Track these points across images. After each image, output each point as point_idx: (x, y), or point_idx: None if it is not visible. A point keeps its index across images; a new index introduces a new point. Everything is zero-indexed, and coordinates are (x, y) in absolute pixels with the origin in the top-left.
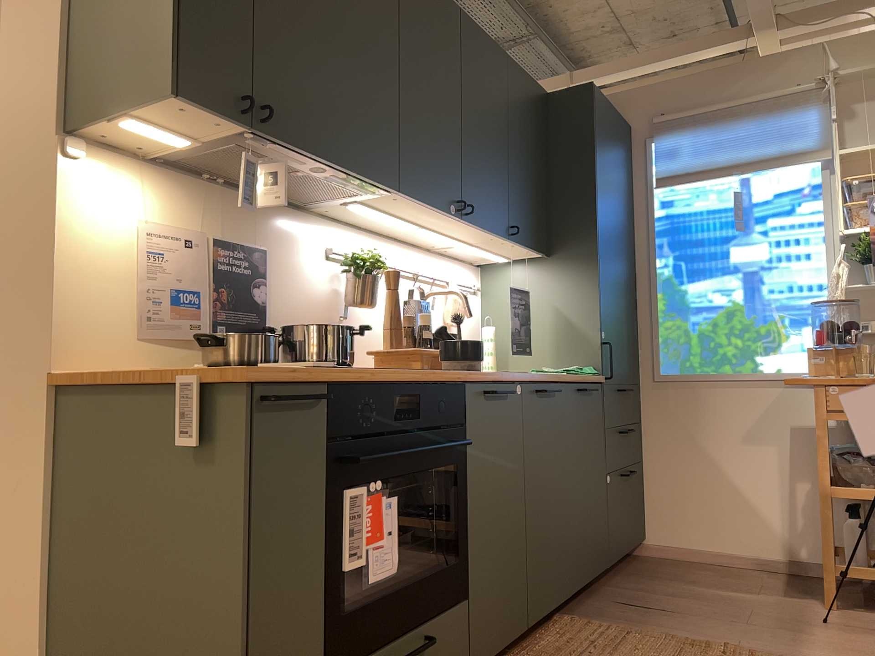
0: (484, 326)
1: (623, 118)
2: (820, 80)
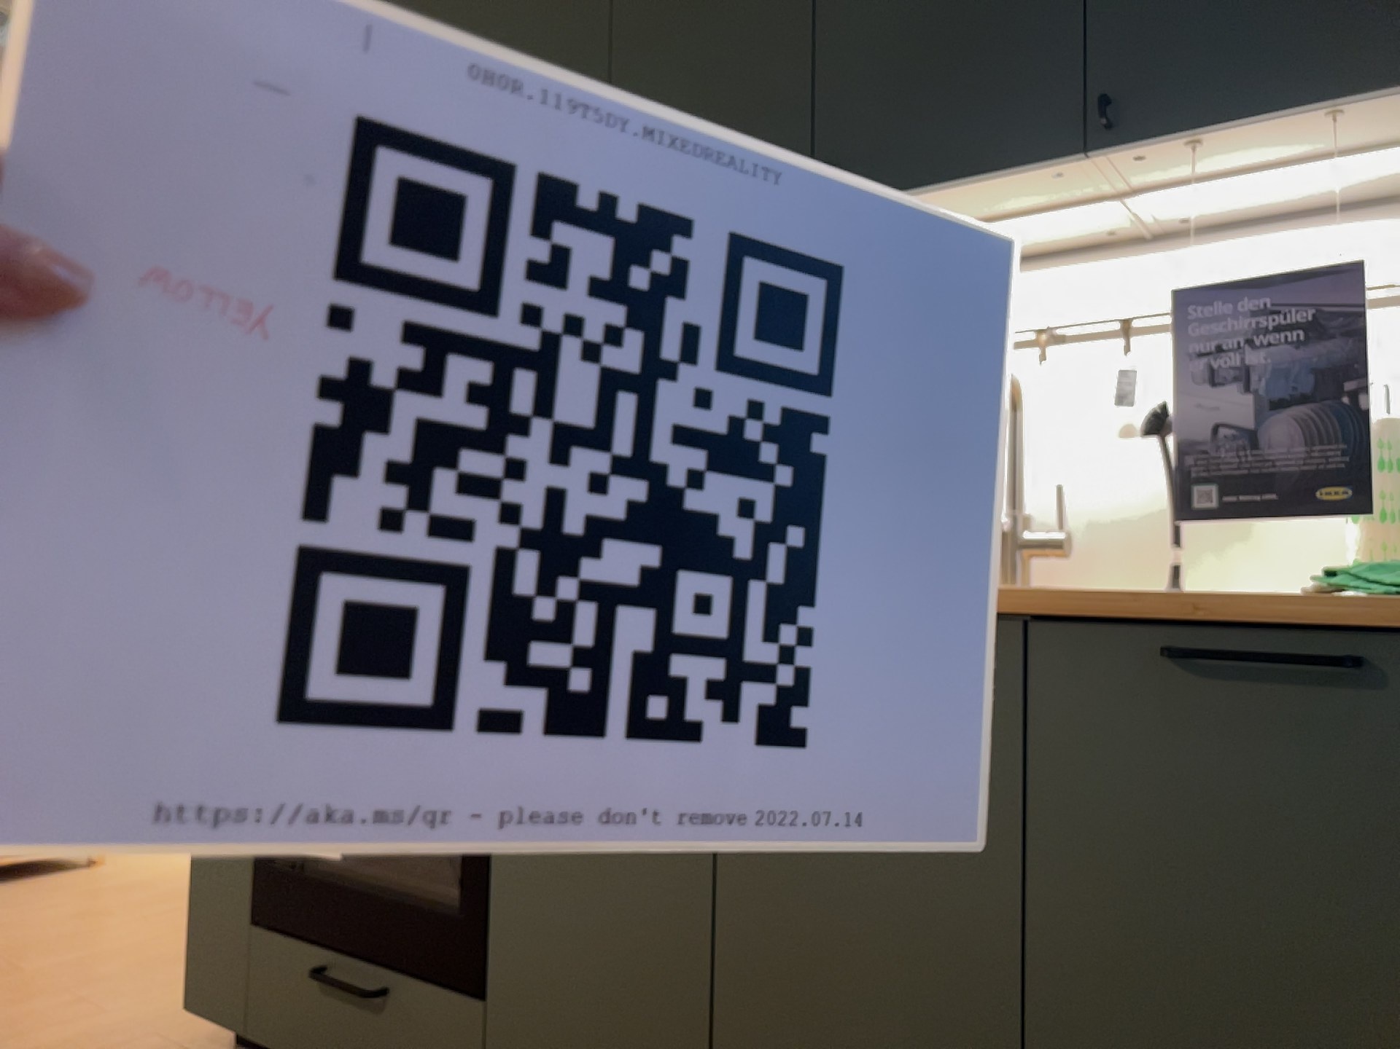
0: None
1: None
2: None
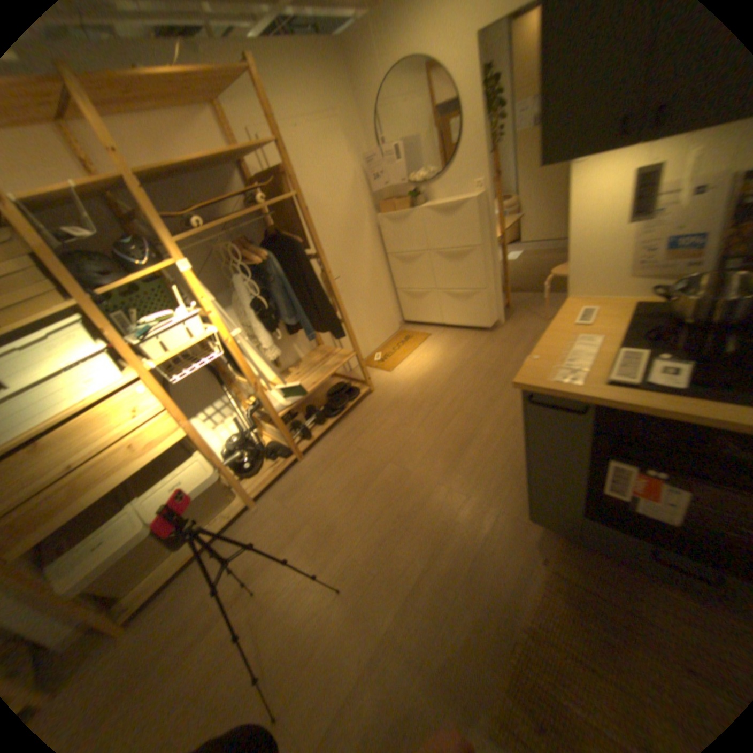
0: None
1: None
2: None
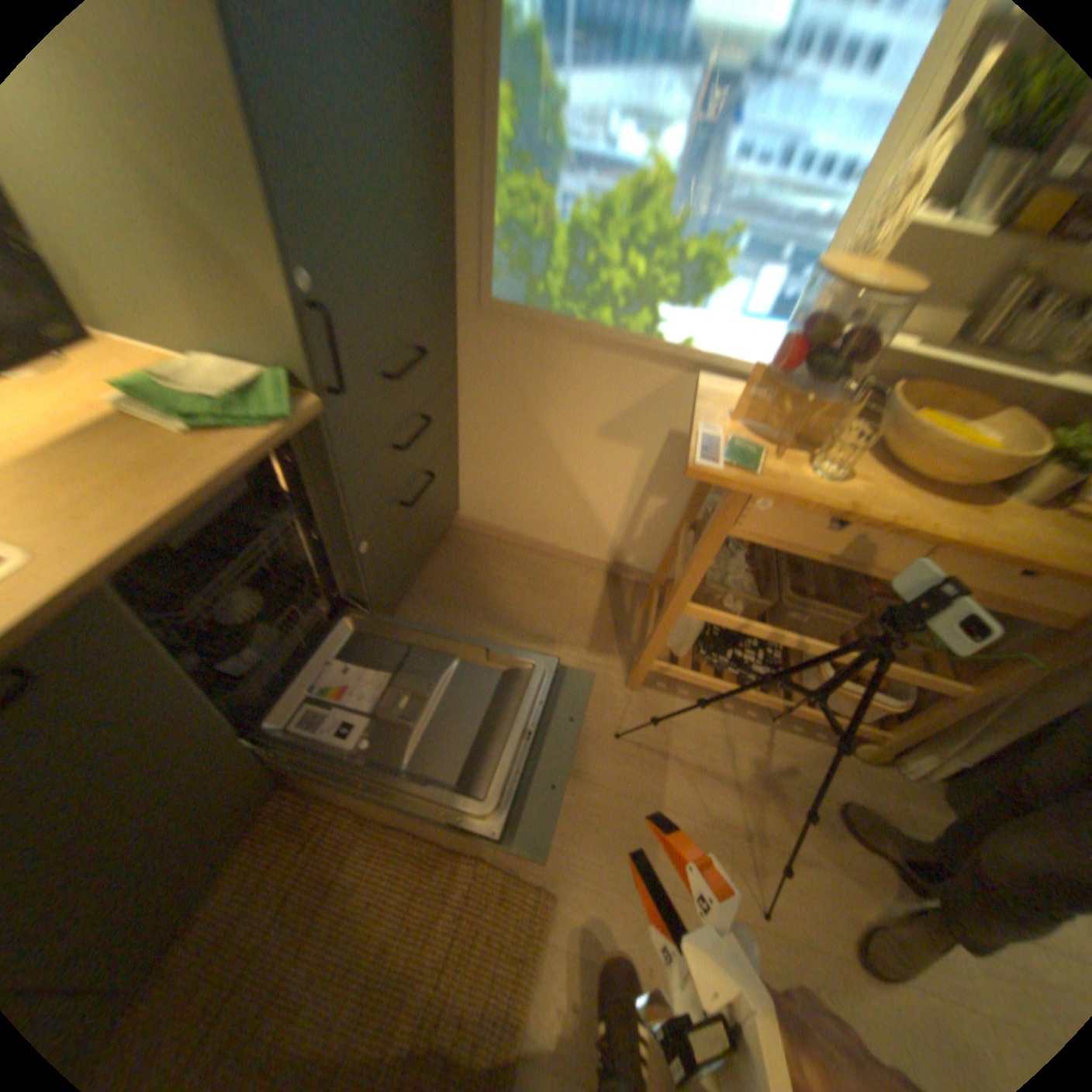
0: None
1: None
2: None
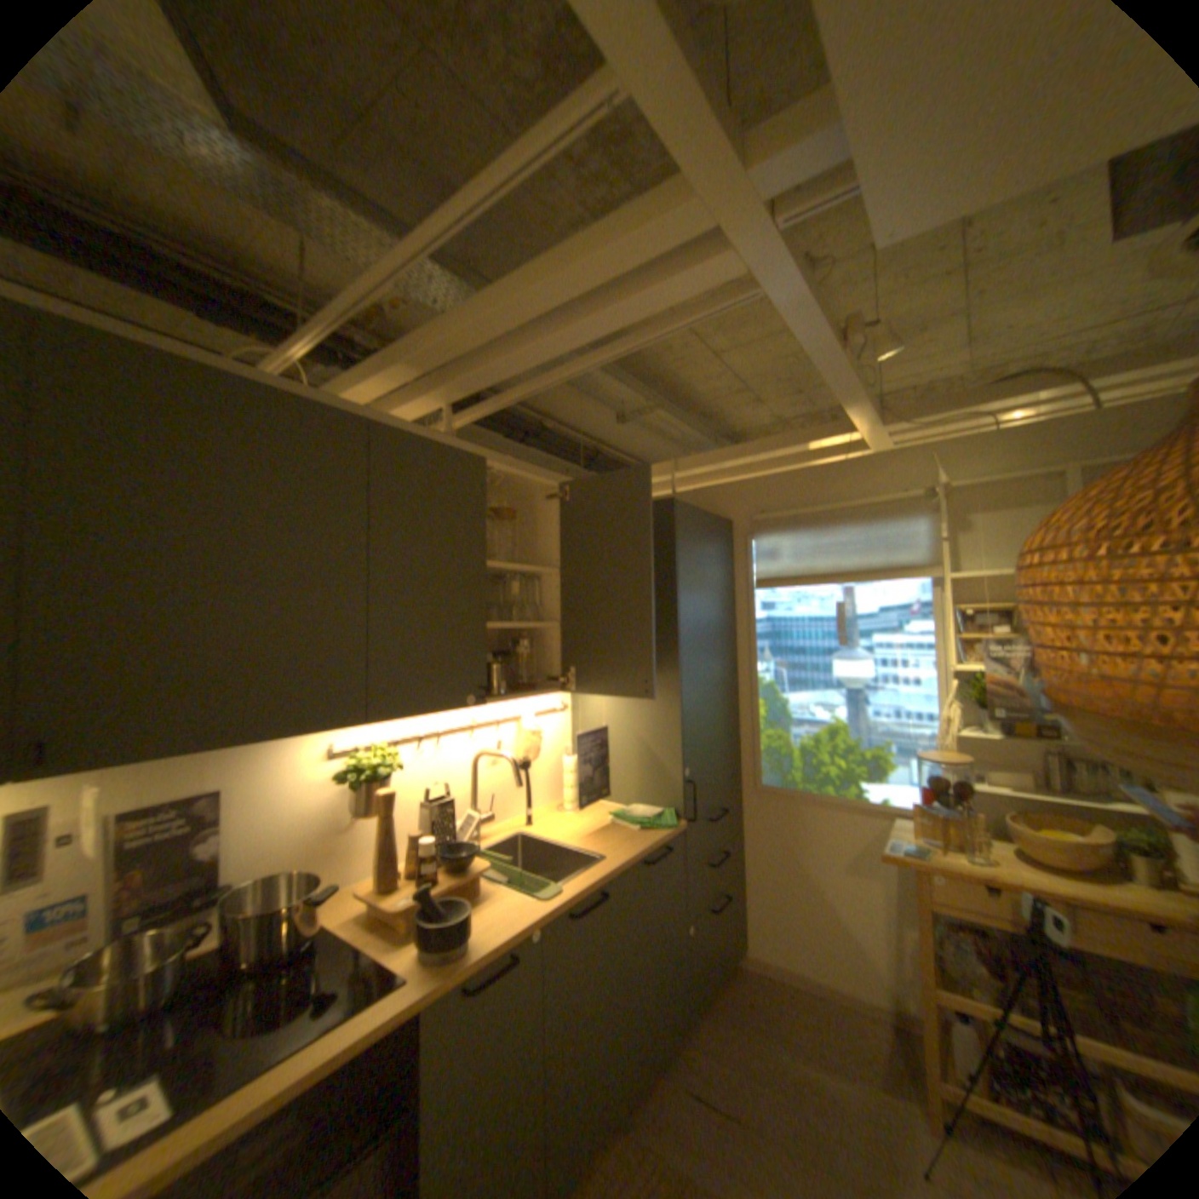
0: (566, 753)
1: (725, 510)
2: (933, 486)
